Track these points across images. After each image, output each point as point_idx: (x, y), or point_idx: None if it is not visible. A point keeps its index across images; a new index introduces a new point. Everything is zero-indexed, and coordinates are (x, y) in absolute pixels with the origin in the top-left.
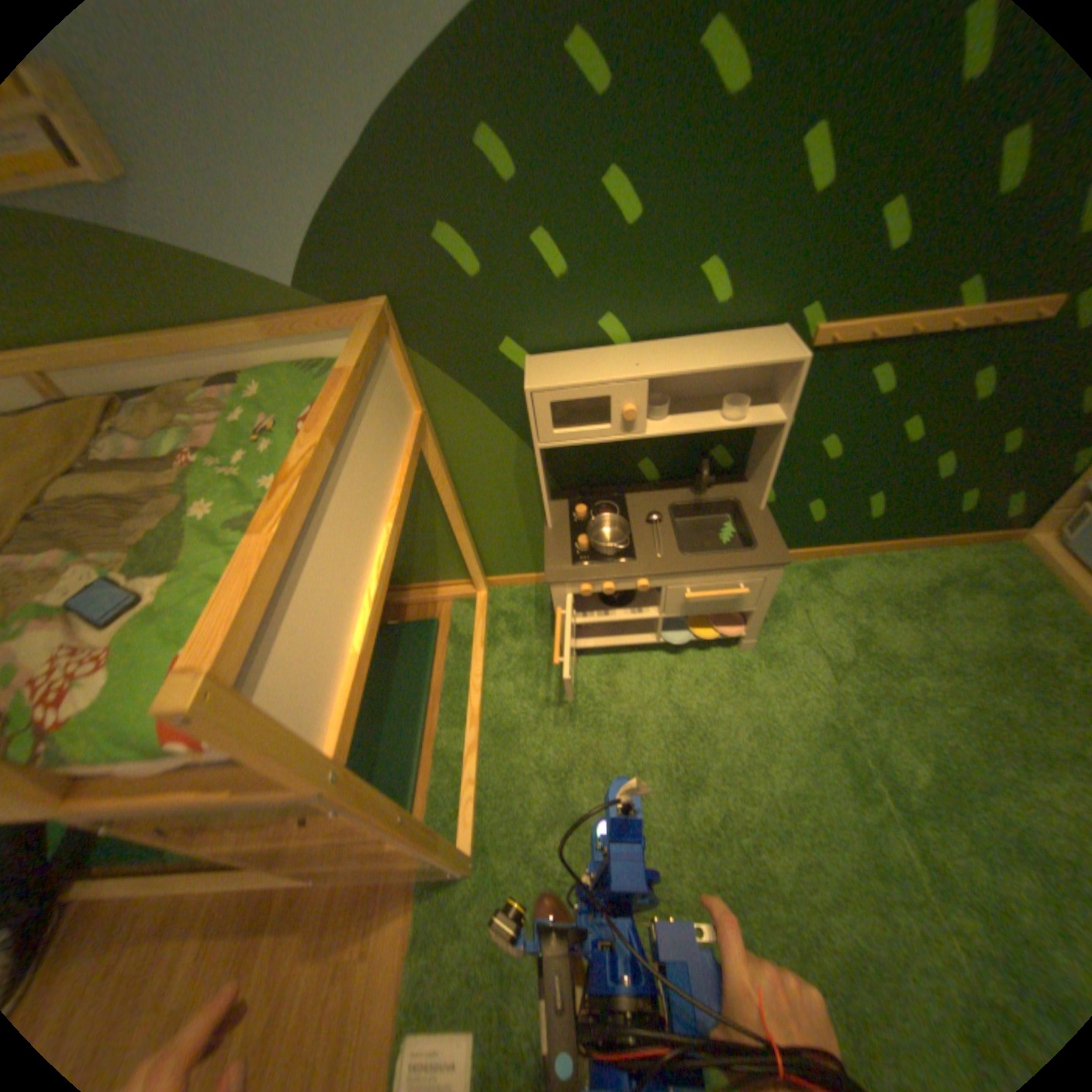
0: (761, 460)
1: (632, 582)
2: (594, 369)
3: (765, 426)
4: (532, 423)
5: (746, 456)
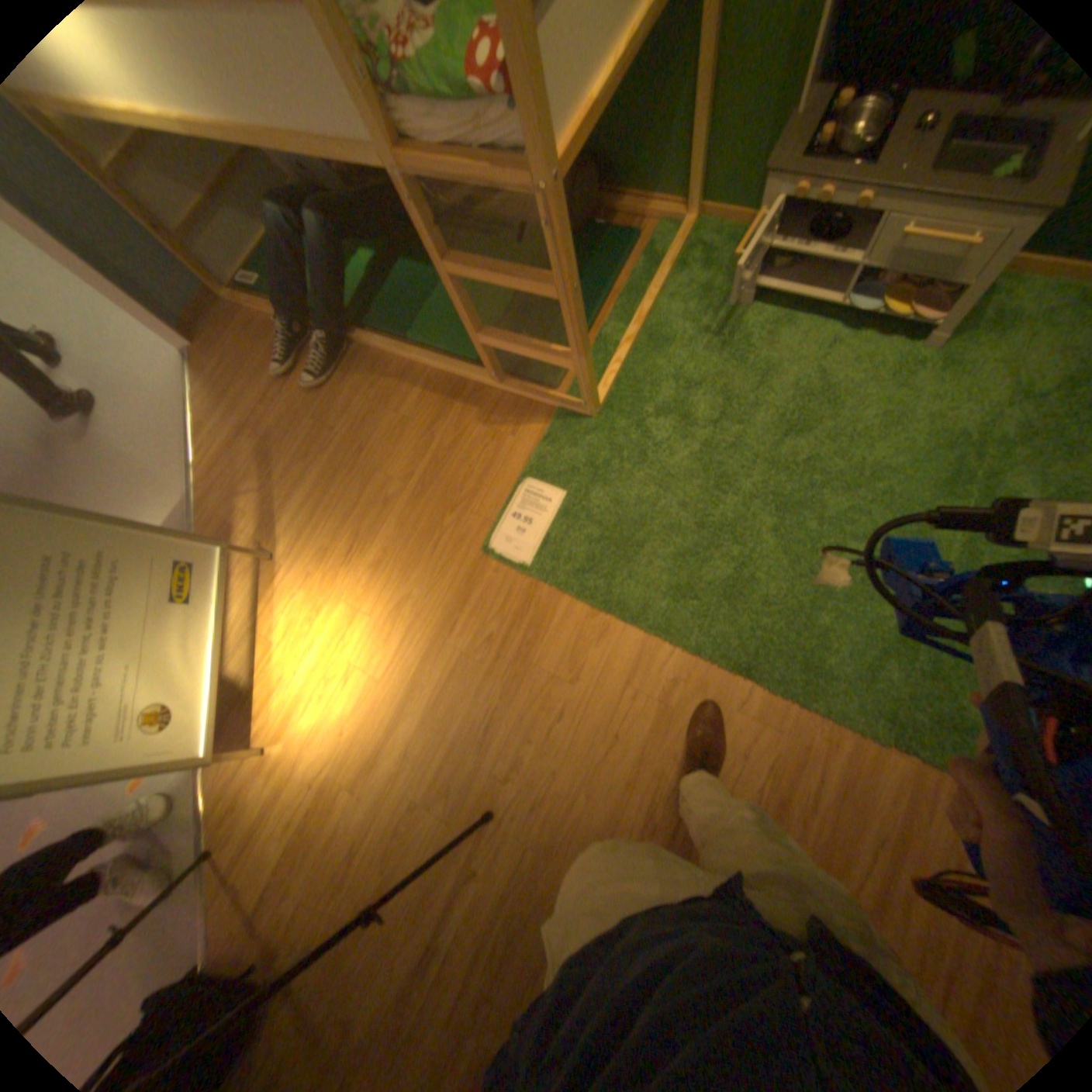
0: None
1: (854, 195)
2: None
3: None
4: None
5: None
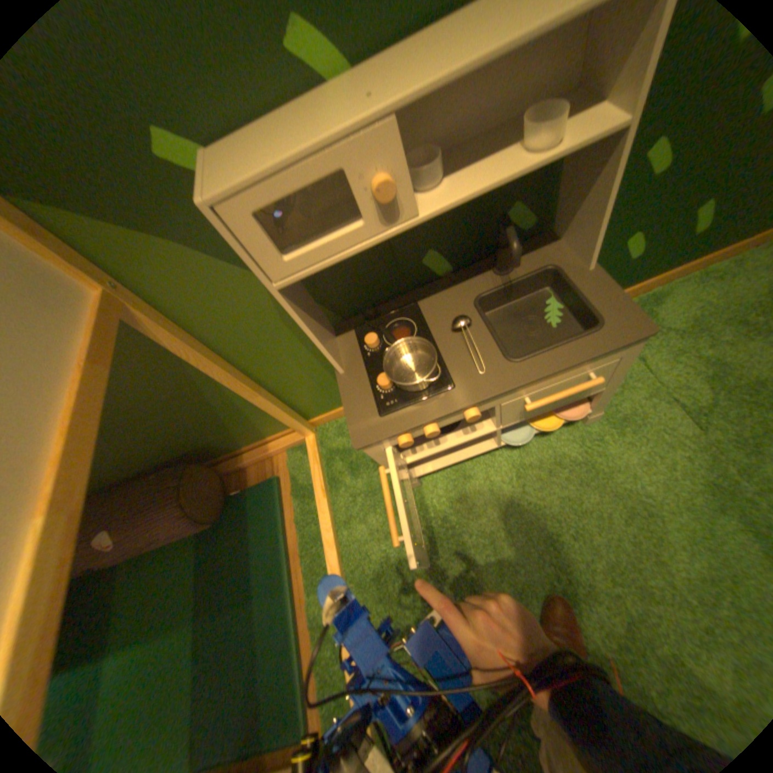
0: (581, 202)
1: (460, 414)
2: (302, 126)
3: (582, 148)
4: (246, 253)
5: (554, 204)
